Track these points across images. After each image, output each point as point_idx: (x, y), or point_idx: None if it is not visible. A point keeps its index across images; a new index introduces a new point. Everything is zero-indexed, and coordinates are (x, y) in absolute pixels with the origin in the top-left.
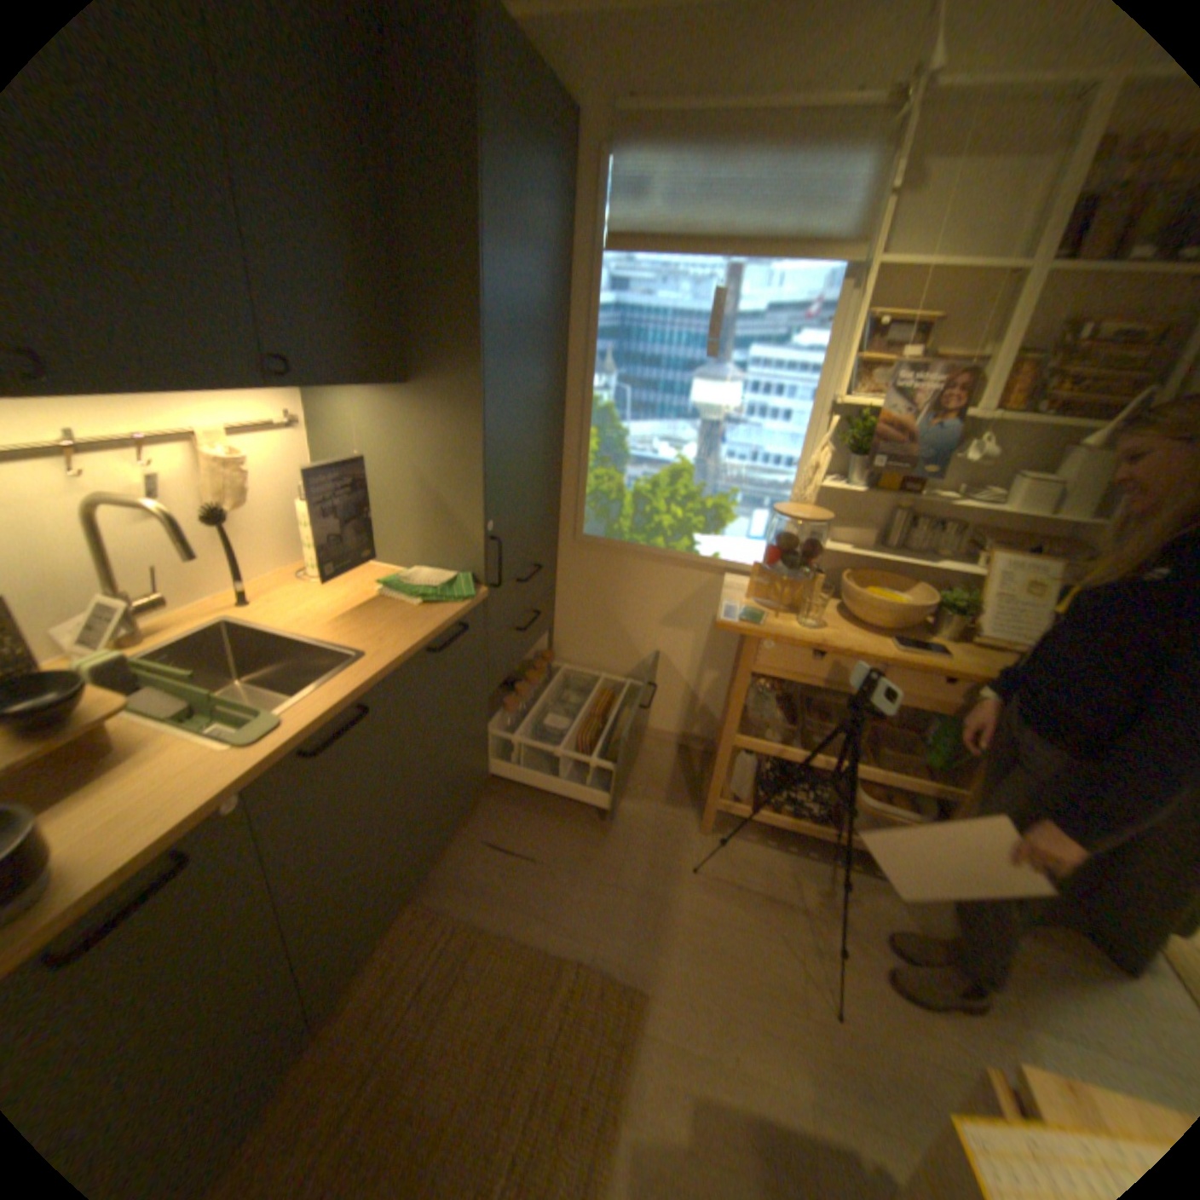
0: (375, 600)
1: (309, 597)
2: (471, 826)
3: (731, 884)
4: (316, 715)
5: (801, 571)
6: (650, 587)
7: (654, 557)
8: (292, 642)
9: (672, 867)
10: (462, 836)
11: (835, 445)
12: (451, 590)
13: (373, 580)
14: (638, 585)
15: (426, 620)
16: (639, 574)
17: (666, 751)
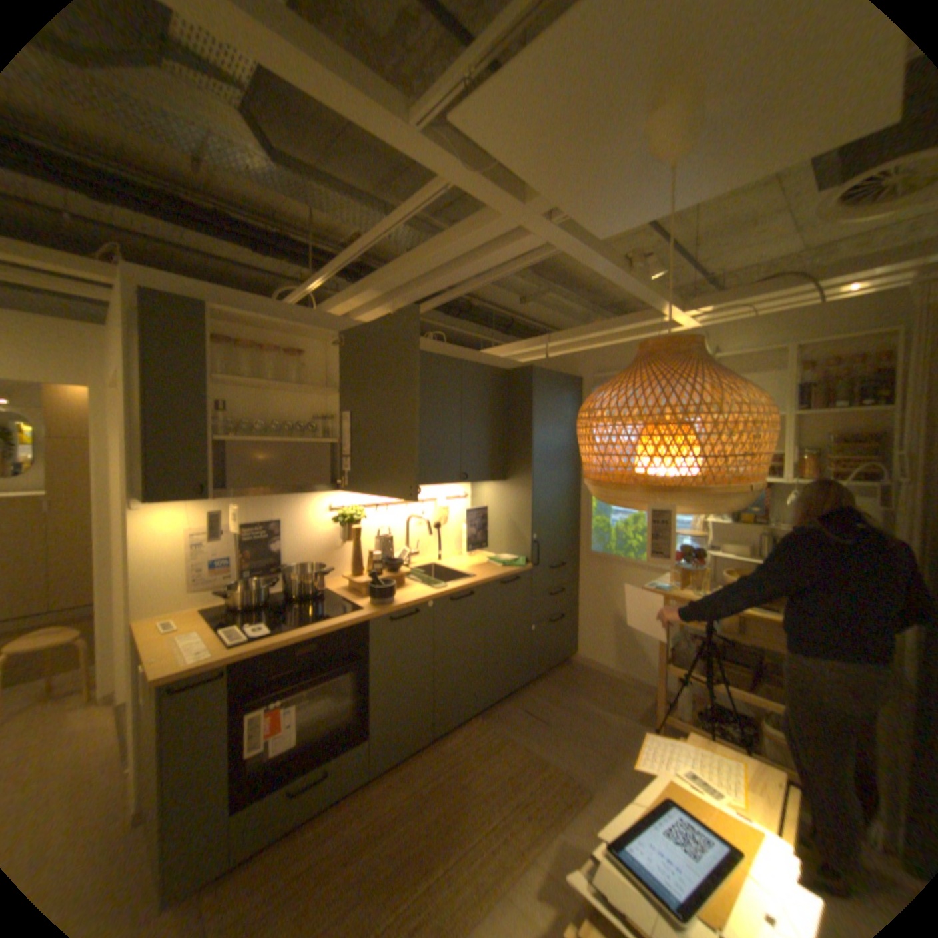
0: (484, 564)
1: (461, 561)
2: (518, 702)
3: None
4: (457, 589)
5: (699, 567)
6: (630, 582)
7: (630, 564)
8: (453, 572)
9: (630, 752)
10: (512, 704)
11: None
12: (514, 563)
13: (485, 558)
14: (623, 581)
15: (501, 571)
16: (623, 574)
17: (650, 699)
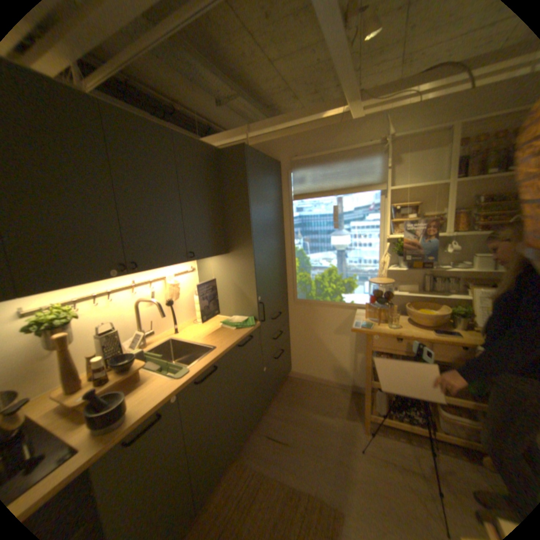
0: (219, 329)
1: (197, 329)
2: (260, 428)
3: (382, 460)
4: (200, 369)
5: (387, 305)
6: (327, 318)
7: (327, 305)
8: (192, 345)
9: (352, 450)
10: (256, 433)
11: (392, 252)
12: (246, 323)
13: (219, 322)
14: (322, 317)
15: (237, 335)
16: (322, 312)
17: (346, 394)
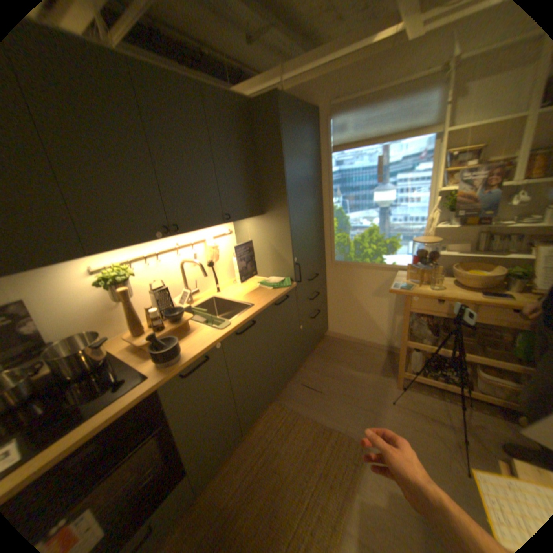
0: (257, 289)
1: (237, 289)
2: (296, 378)
3: (413, 411)
4: (240, 323)
5: (431, 266)
6: (366, 280)
7: (366, 267)
8: (232, 303)
9: (383, 401)
10: (293, 381)
11: (444, 208)
12: (282, 284)
13: (257, 282)
14: (360, 279)
15: (274, 294)
16: (360, 274)
17: (382, 354)
